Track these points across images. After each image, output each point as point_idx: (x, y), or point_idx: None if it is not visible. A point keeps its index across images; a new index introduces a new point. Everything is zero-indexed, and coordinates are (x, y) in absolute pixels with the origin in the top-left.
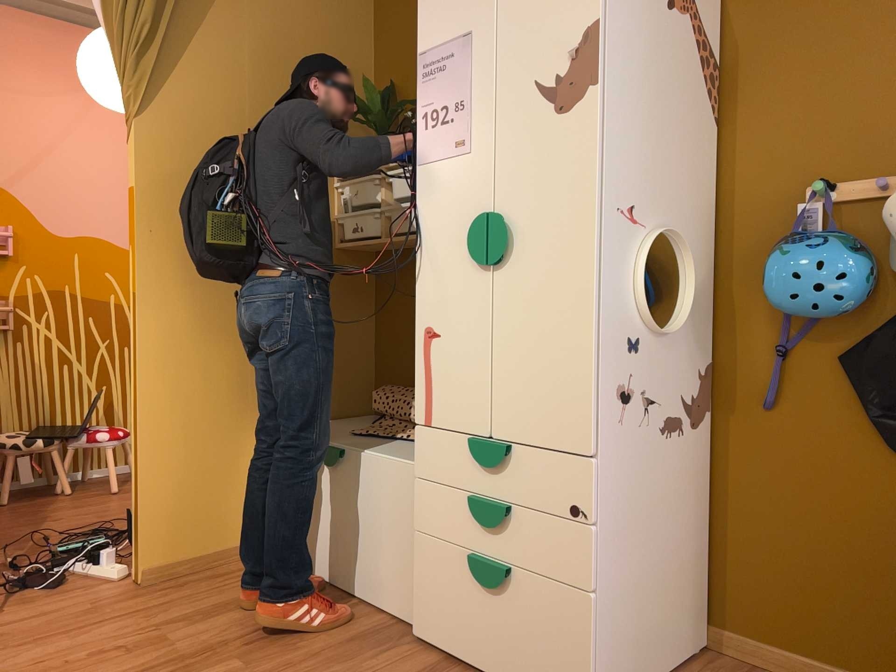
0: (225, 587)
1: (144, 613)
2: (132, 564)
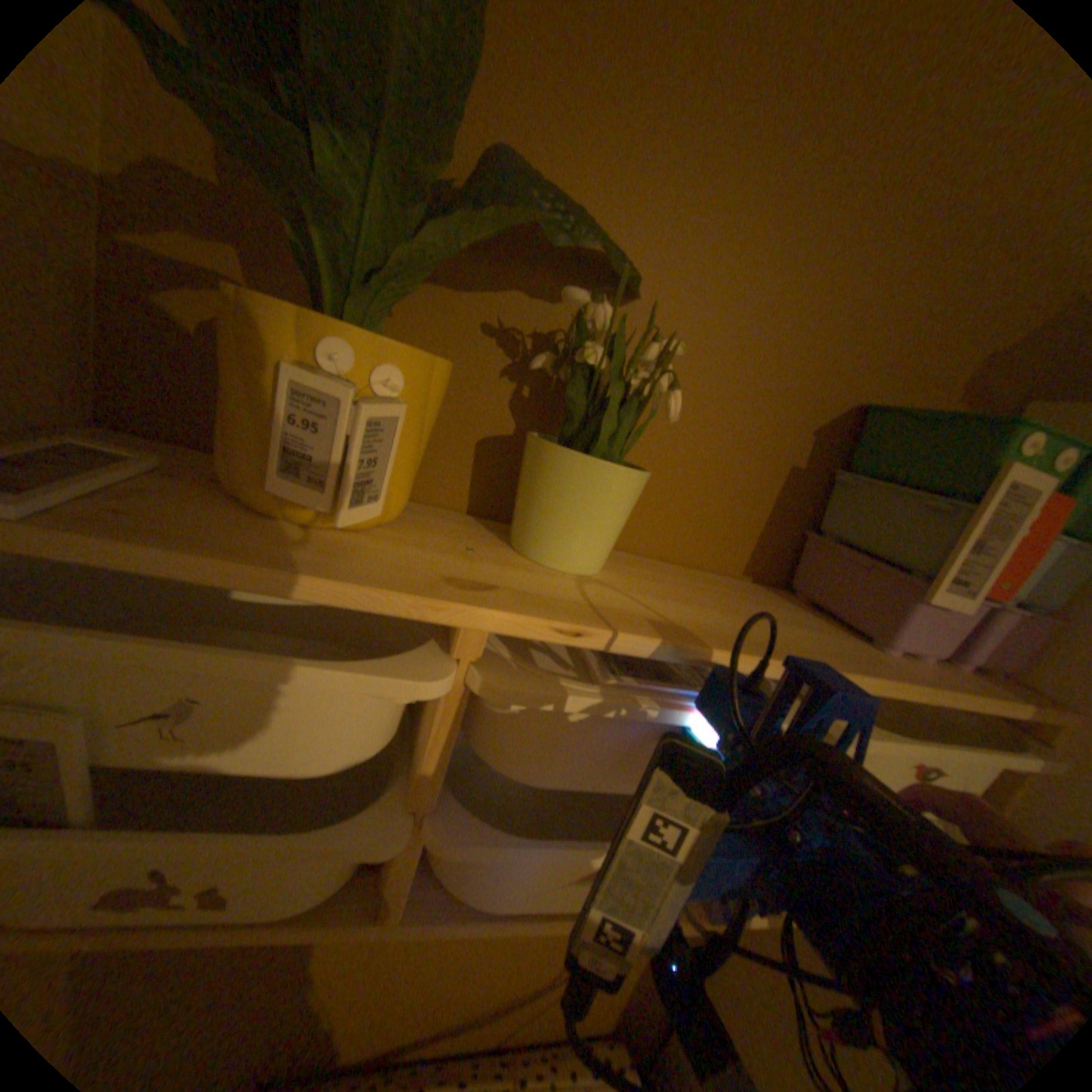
0: None
1: None
2: None
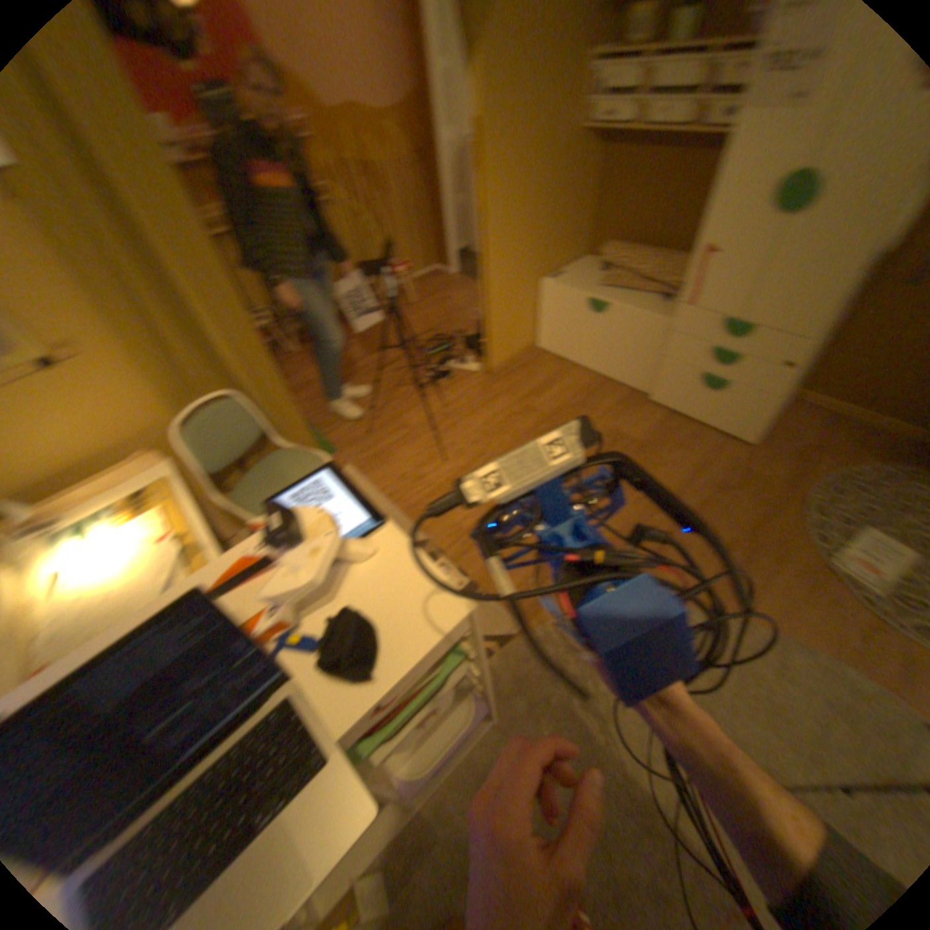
0: (533, 373)
1: (507, 392)
2: (482, 364)
